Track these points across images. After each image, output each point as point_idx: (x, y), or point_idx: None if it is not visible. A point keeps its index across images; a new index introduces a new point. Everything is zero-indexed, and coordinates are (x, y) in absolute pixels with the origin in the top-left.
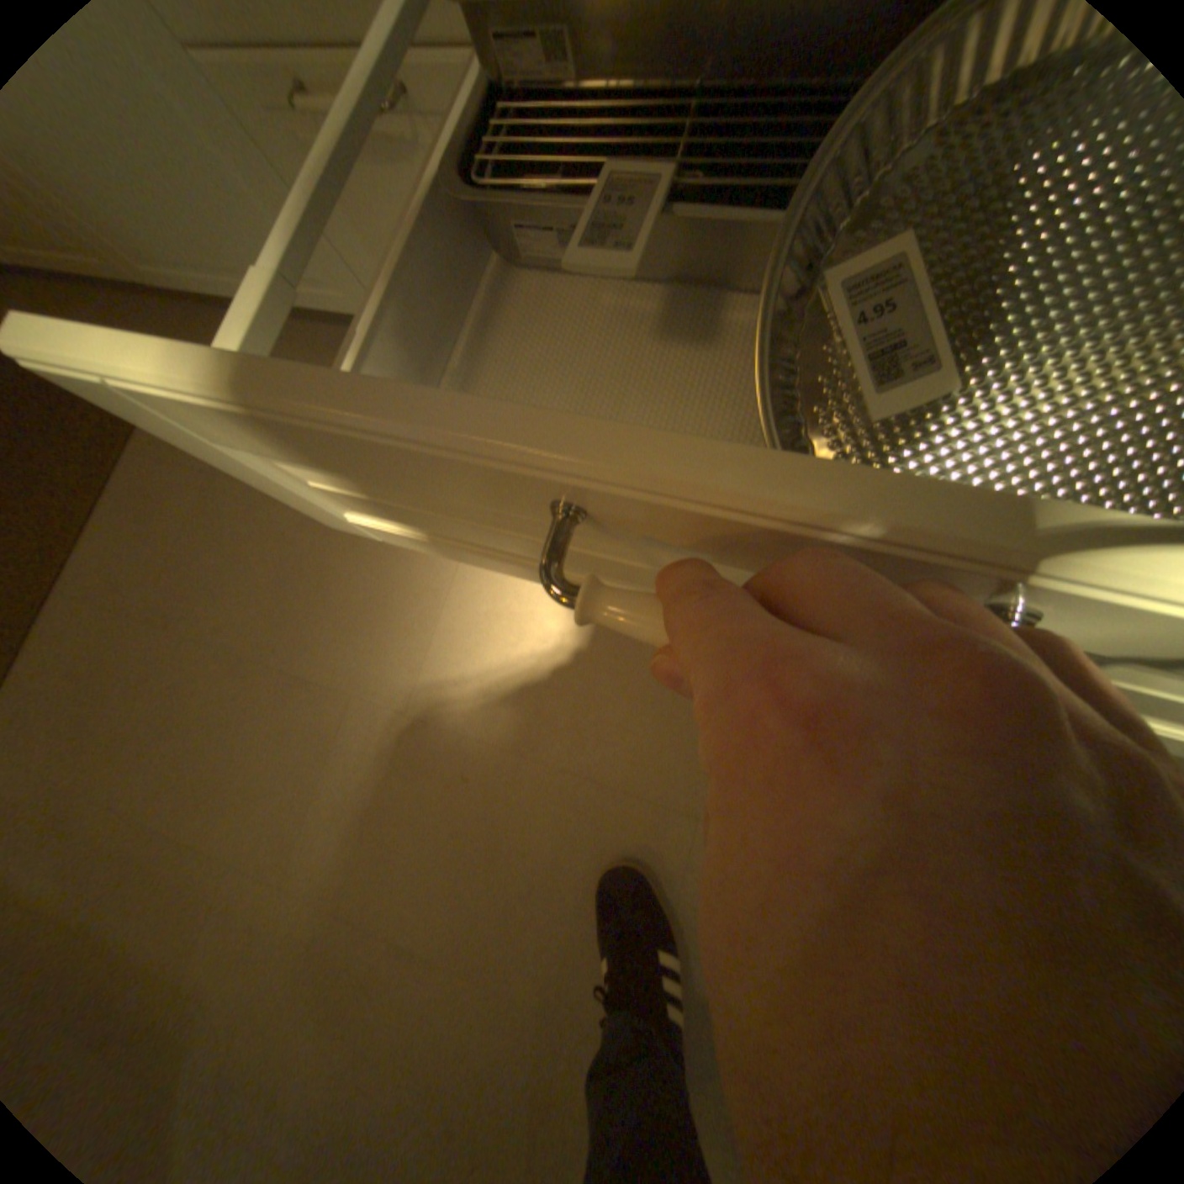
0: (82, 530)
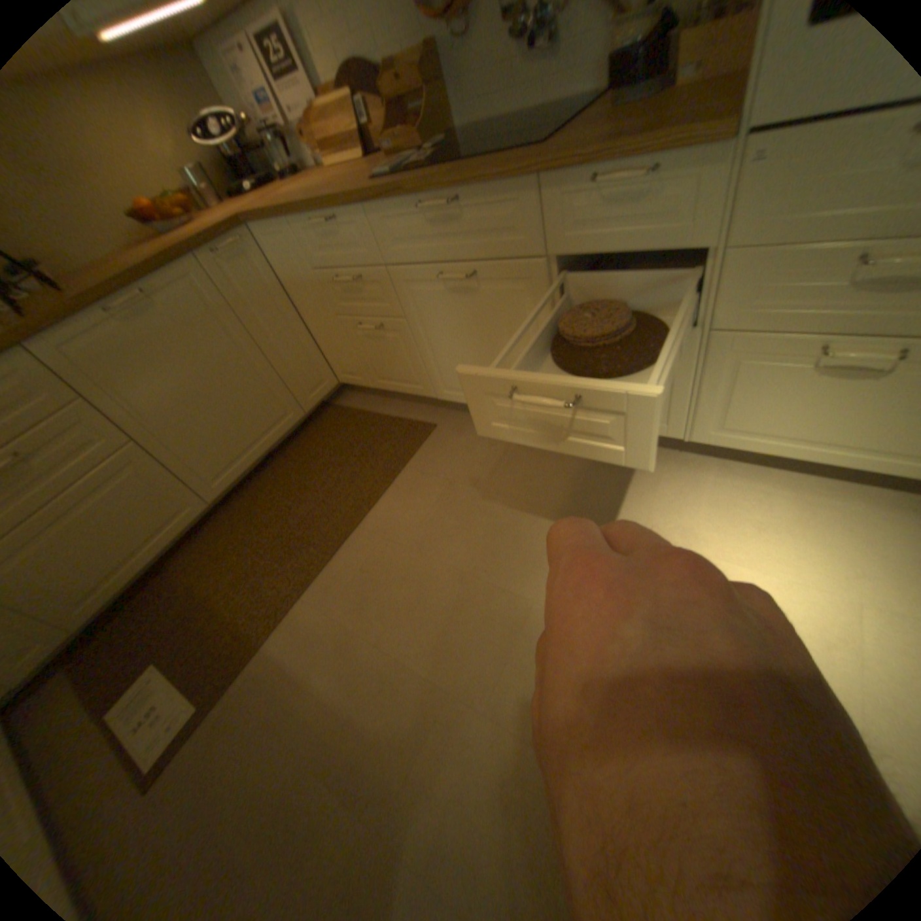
0: (377, 499)
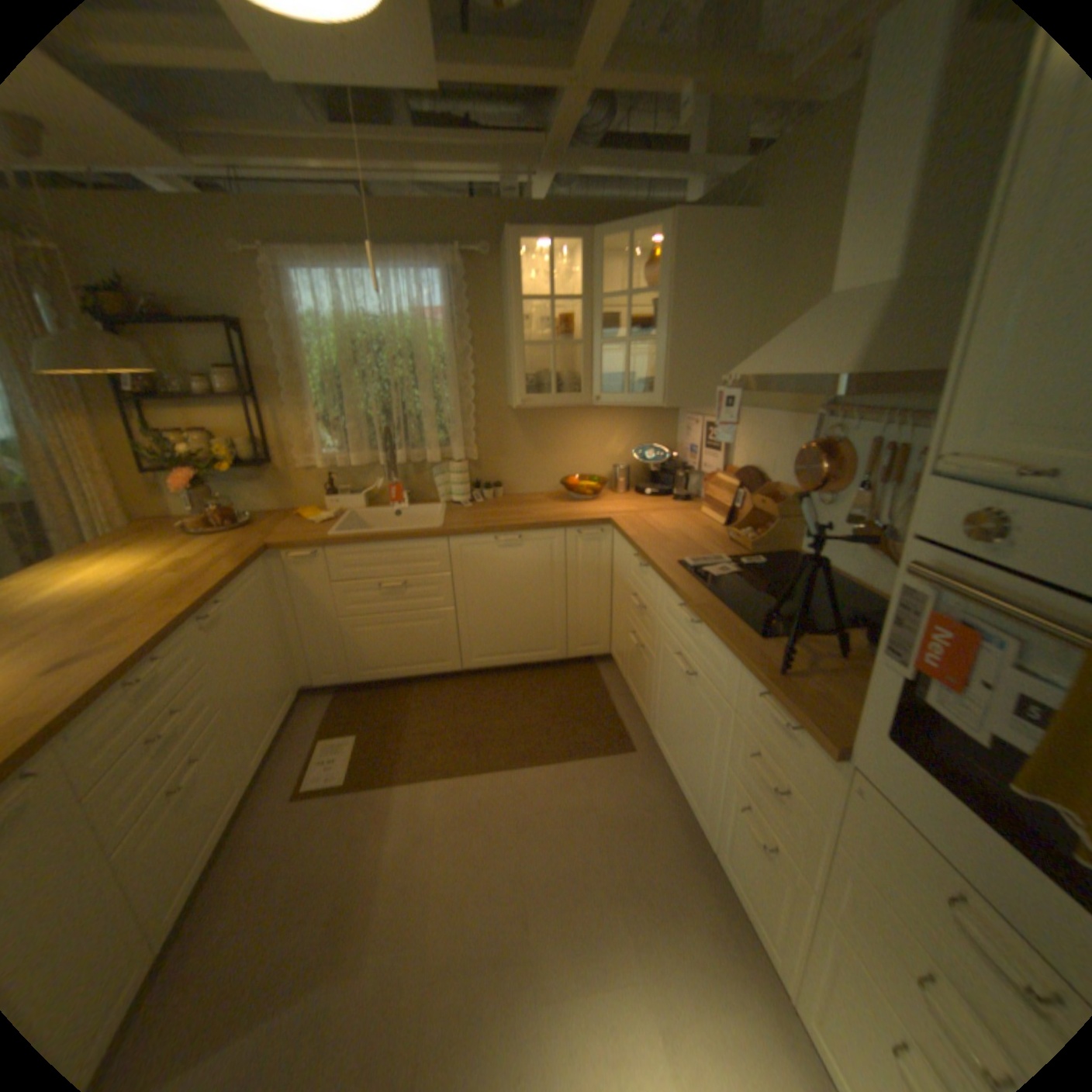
0: (539, 766)
